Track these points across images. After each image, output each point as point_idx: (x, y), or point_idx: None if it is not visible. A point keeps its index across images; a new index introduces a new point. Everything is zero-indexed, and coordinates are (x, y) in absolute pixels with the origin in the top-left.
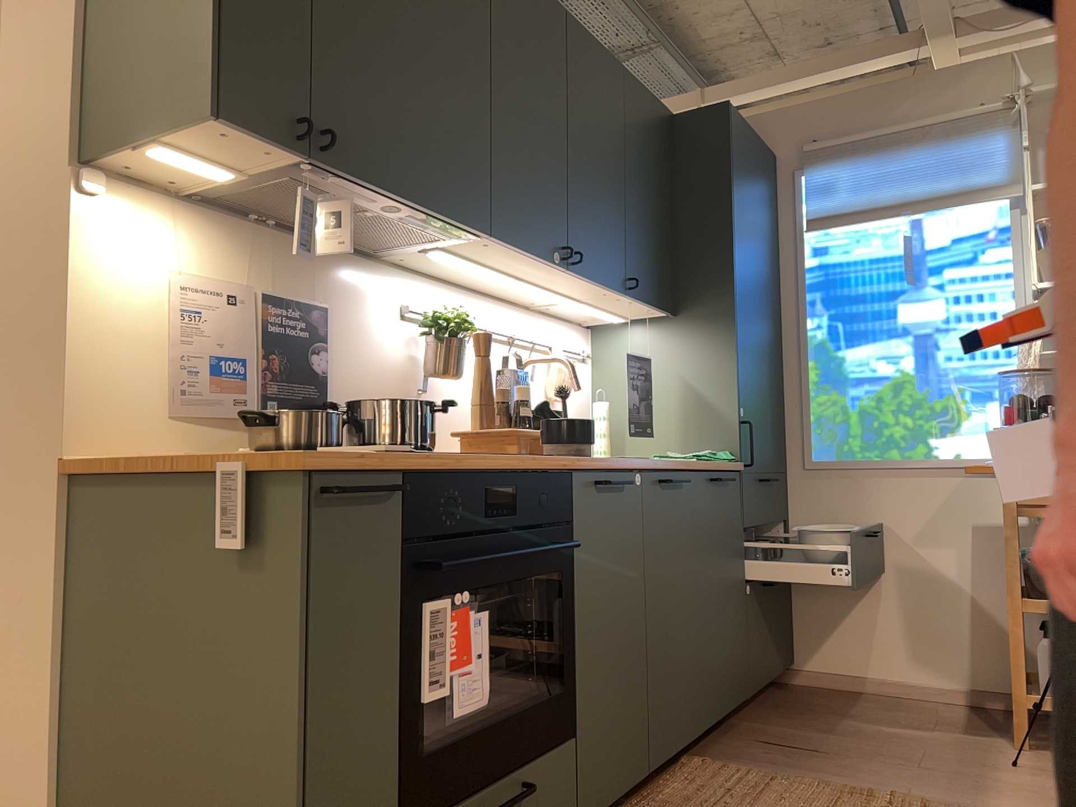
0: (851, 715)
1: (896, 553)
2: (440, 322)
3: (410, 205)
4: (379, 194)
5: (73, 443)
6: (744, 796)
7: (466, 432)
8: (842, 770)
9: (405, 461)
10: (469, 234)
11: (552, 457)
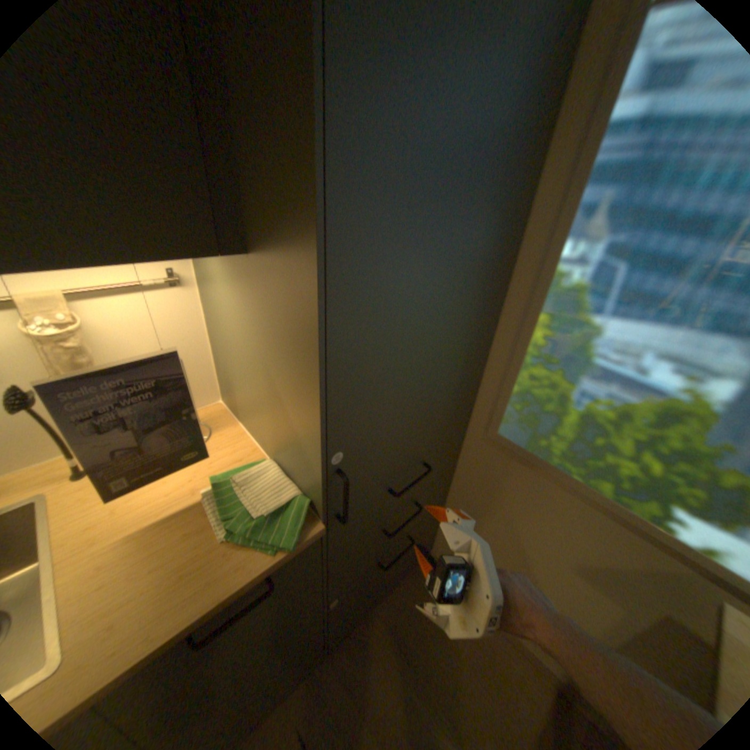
0: (430, 678)
1: (552, 563)
2: None
3: None
4: None
5: None
6: None
7: None
8: None
9: None
10: None
11: None
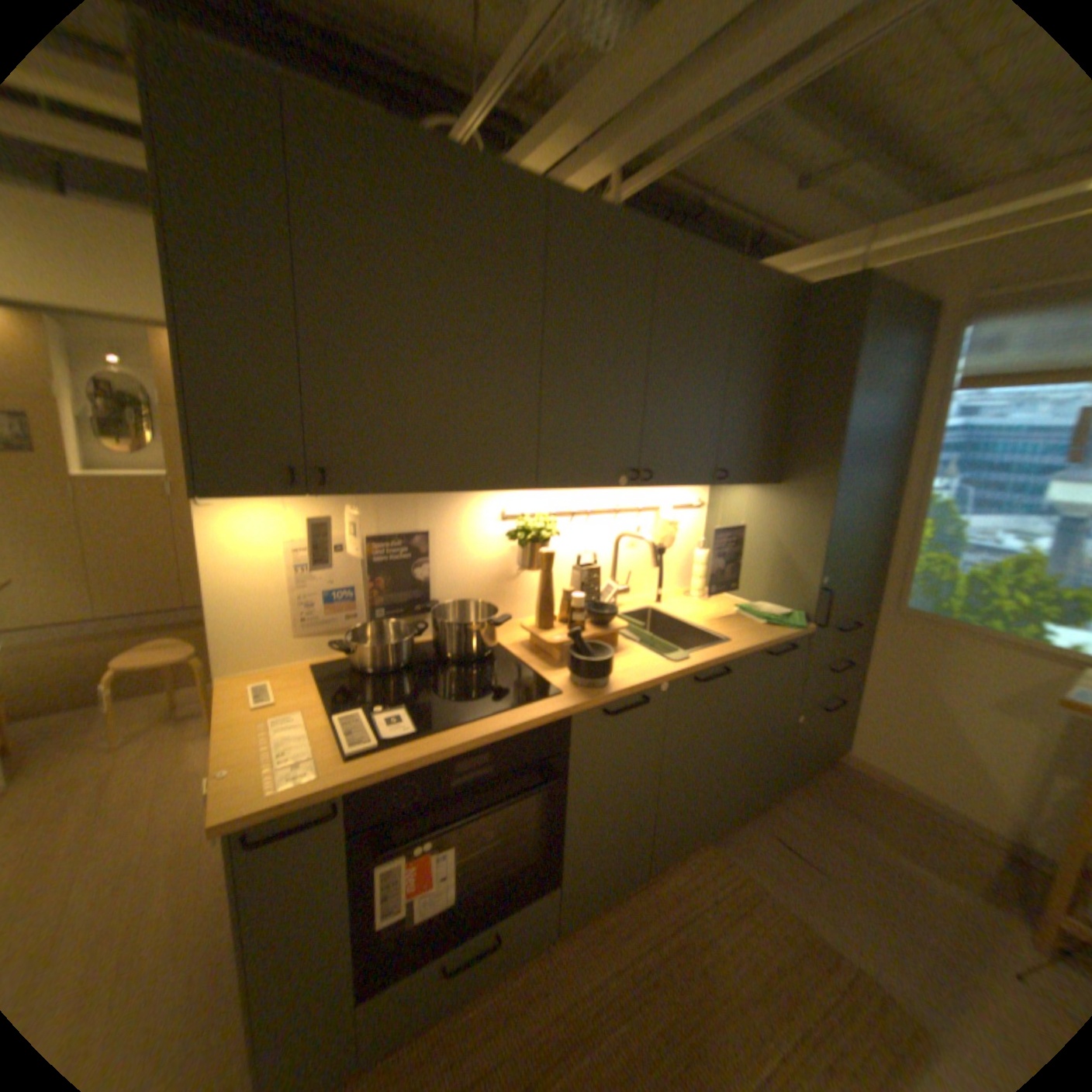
0: (878, 830)
1: (973, 710)
2: (520, 535)
3: (439, 491)
4: (402, 492)
5: (219, 670)
6: (724, 918)
7: (527, 630)
8: (831, 910)
9: (341, 790)
10: (521, 486)
11: (556, 698)
